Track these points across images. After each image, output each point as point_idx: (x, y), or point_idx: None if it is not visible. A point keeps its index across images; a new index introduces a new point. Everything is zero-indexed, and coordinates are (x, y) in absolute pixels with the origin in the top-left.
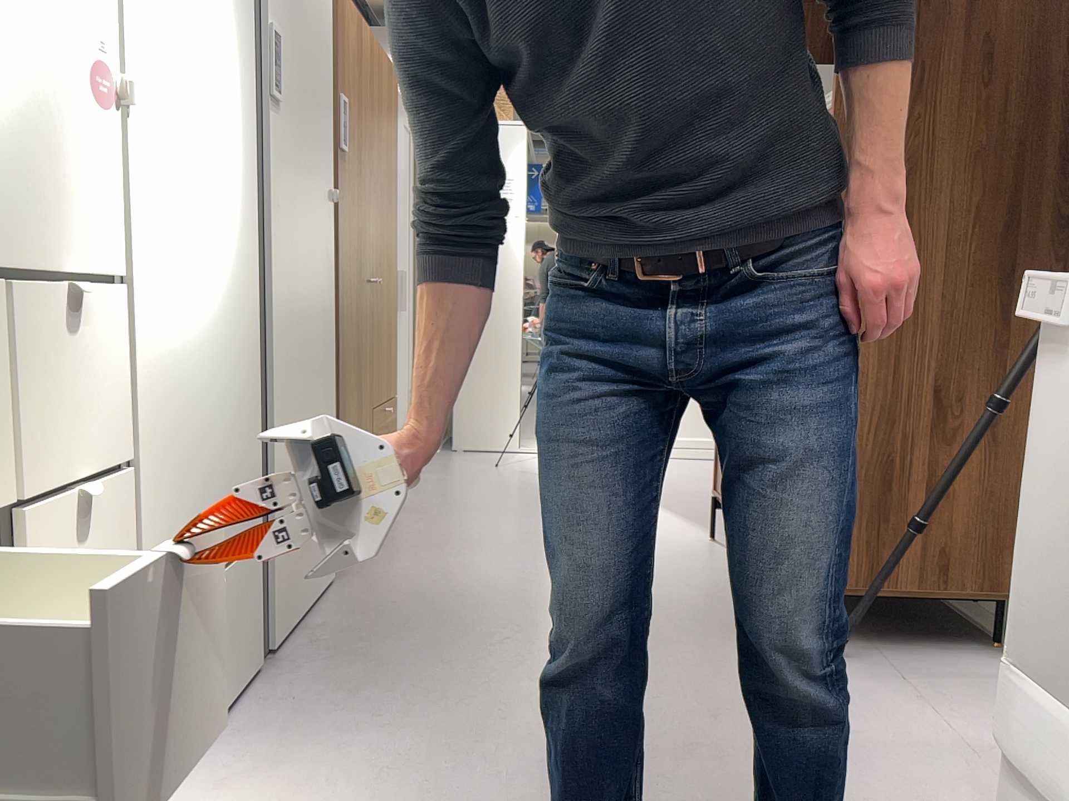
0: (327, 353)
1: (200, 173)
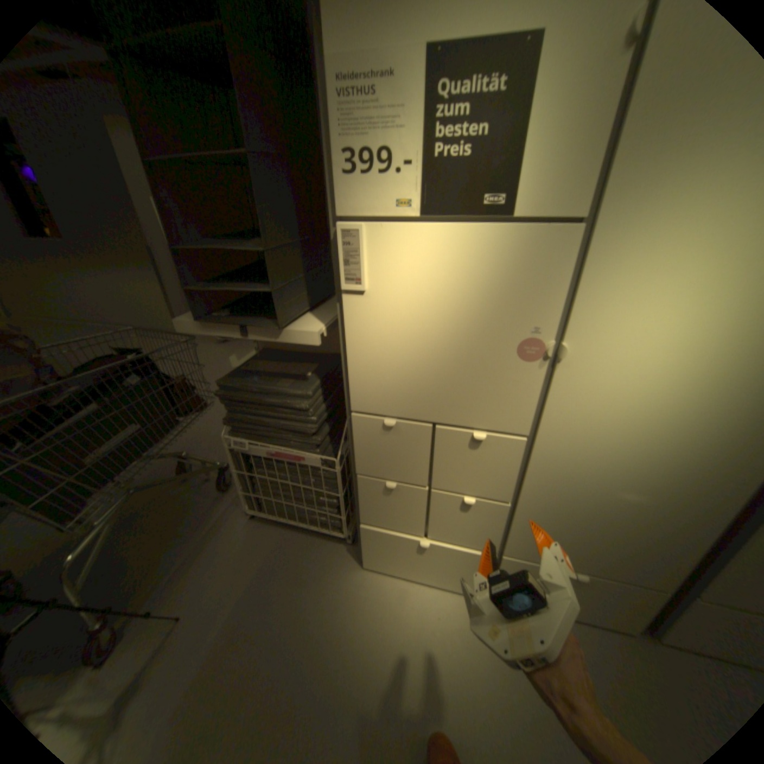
0: None
1: (681, 390)
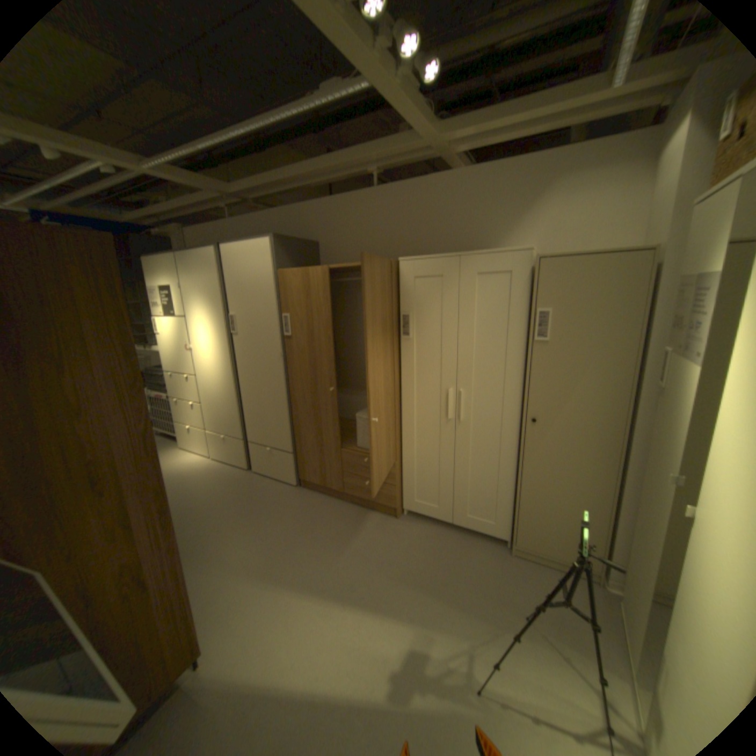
0: (282, 408)
1: (211, 357)
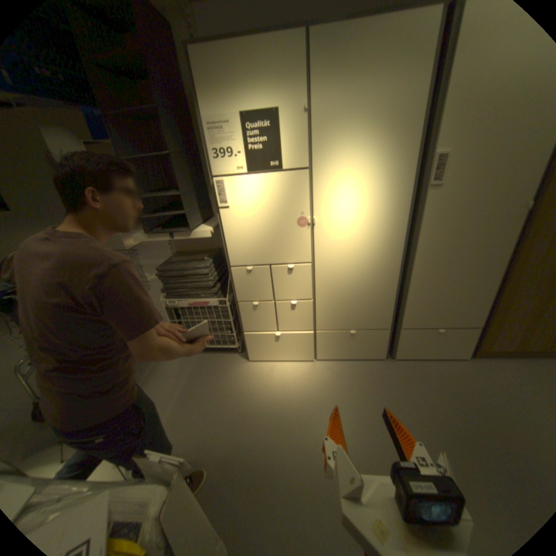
0: (491, 280)
1: (360, 230)
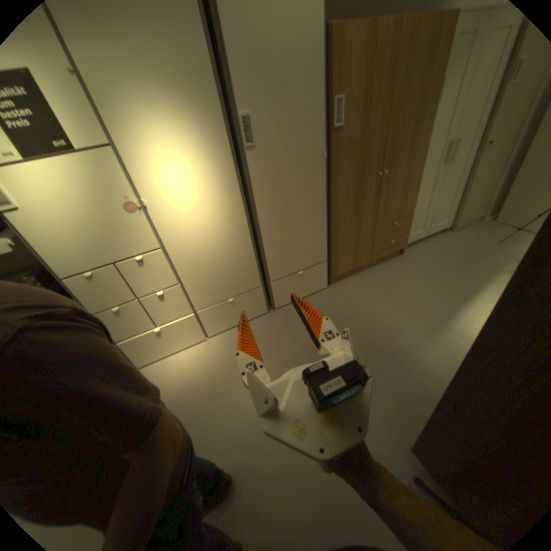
0: (319, 221)
1: (198, 203)
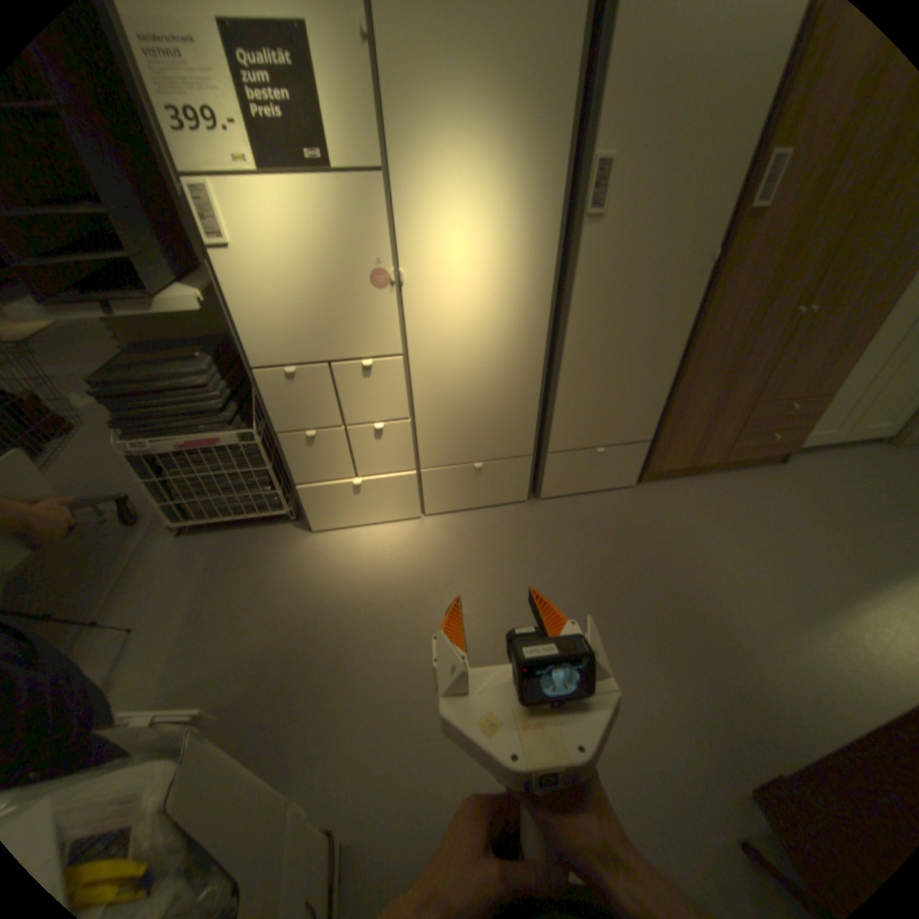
0: (664, 370)
1: (481, 294)
